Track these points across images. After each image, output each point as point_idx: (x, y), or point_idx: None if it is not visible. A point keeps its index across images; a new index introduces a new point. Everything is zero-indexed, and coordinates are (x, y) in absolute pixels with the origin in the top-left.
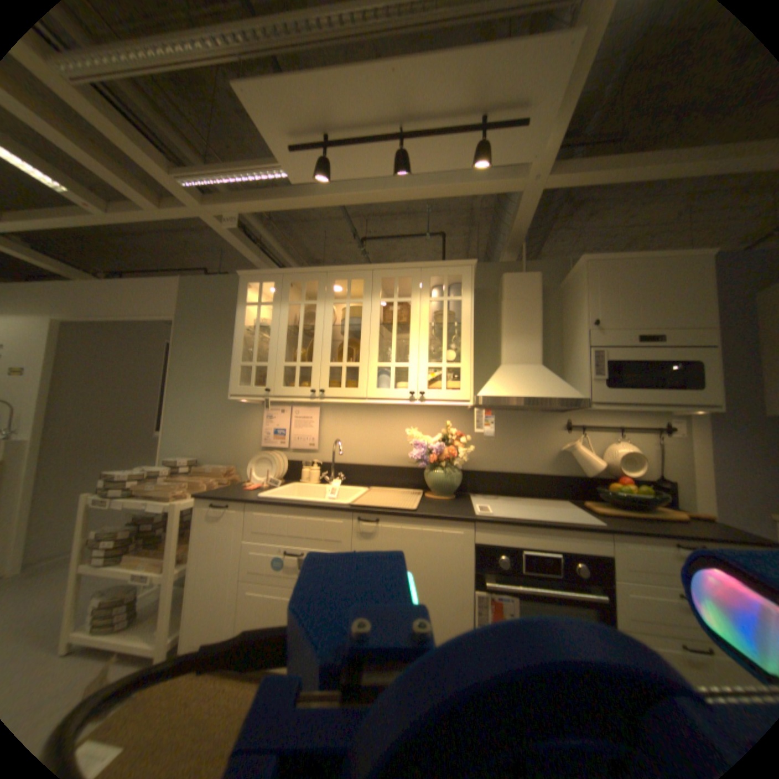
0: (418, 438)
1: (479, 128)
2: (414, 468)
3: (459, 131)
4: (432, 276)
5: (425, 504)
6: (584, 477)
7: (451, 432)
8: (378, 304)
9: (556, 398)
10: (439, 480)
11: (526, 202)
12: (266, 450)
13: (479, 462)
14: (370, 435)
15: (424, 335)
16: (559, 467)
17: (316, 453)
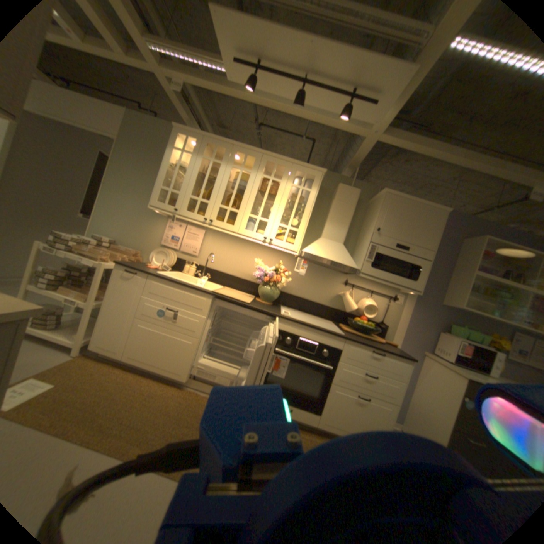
0: (261, 266)
1: (349, 96)
2: (253, 283)
3: (338, 93)
4: (298, 171)
5: (254, 303)
6: (344, 312)
7: (280, 268)
8: (260, 177)
9: (342, 265)
10: (265, 293)
11: (365, 145)
12: (163, 248)
13: (291, 290)
14: (232, 257)
15: (282, 207)
16: (333, 303)
17: (195, 259)
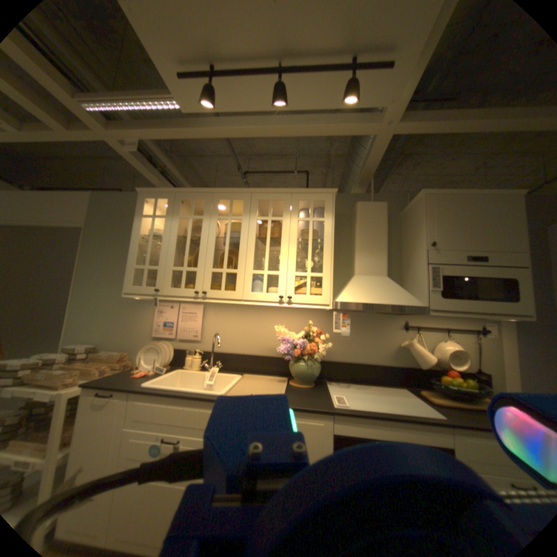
0: (285, 333)
1: (350, 67)
2: (281, 359)
3: (333, 68)
4: (300, 200)
5: (290, 394)
6: (419, 369)
7: (312, 330)
8: (255, 221)
9: (402, 306)
10: (302, 371)
11: (378, 145)
12: (156, 340)
13: (334, 354)
14: (245, 329)
15: (293, 249)
16: (399, 360)
17: (199, 344)
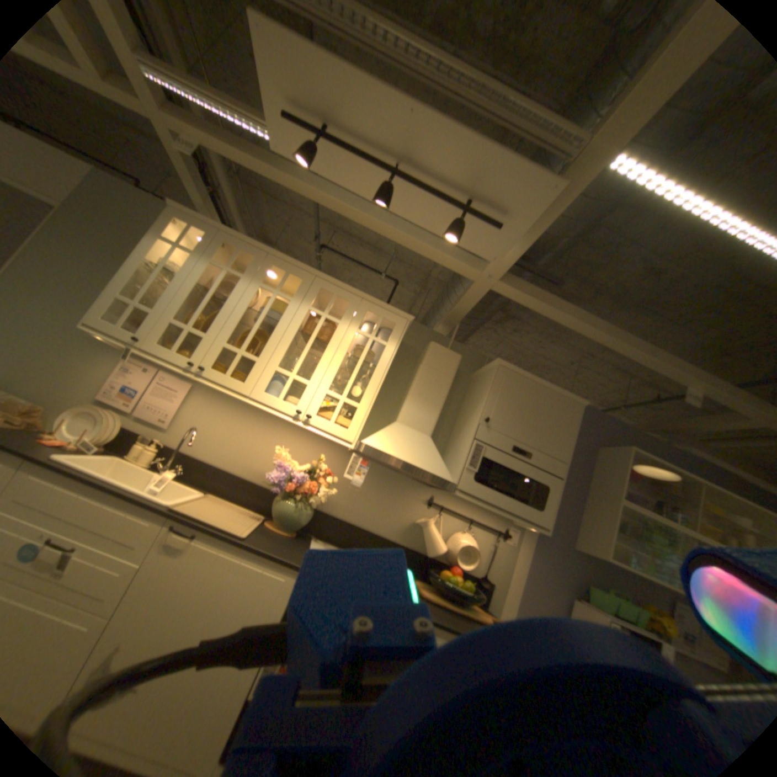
0: (286, 461)
1: (462, 208)
2: (267, 492)
3: (446, 200)
4: (370, 312)
5: (259, 536)
6: (425, 557)
7: (321, 468)
8: (306, 311)
9: (429, 474)
10: (287, 514)
11: (473, 293)
12: (100, 407)
13: (336, 509)
14: (236, 438)
15: (337, 363)
16: (407, 539)
17: (163, 435)
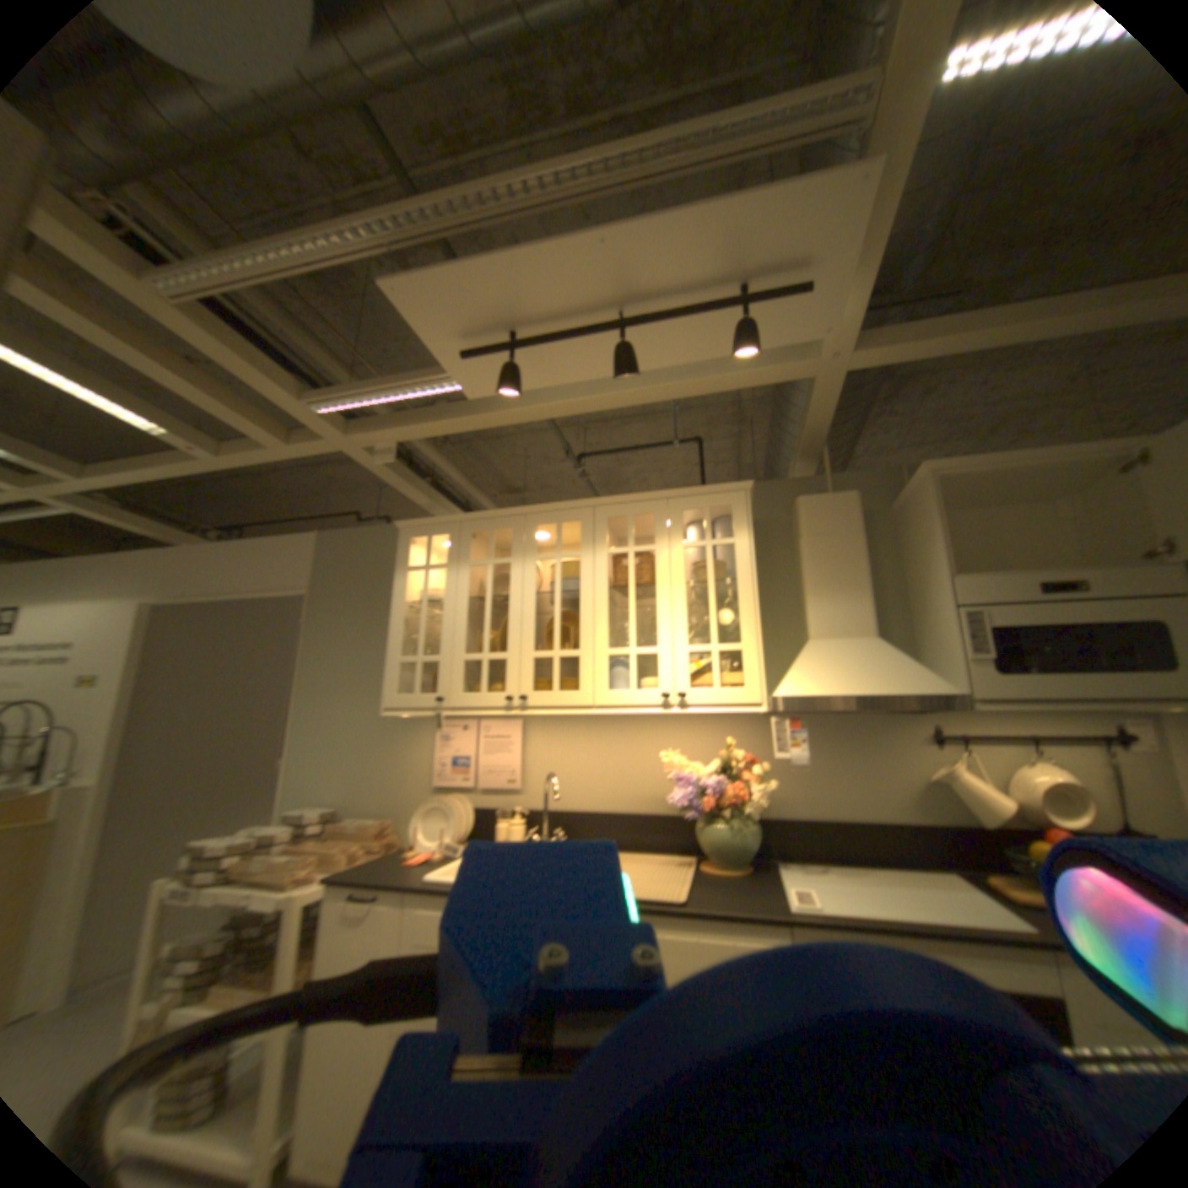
0: (684, 766)
1: (738, 302)
2: (681, 818)
3: (709, 308)
4: (687, 508)
5: (703, 887)
6: (981, 828)
7: (737, 755)
8: (606, 556)
9: (911, 695)
10: (724, 841)
11: (822, 391)
12: (443, 791)
13: (790, 804)
14: (605, 761)
15: (680, 601)
16: (933, 809)
17: (521, 795)
